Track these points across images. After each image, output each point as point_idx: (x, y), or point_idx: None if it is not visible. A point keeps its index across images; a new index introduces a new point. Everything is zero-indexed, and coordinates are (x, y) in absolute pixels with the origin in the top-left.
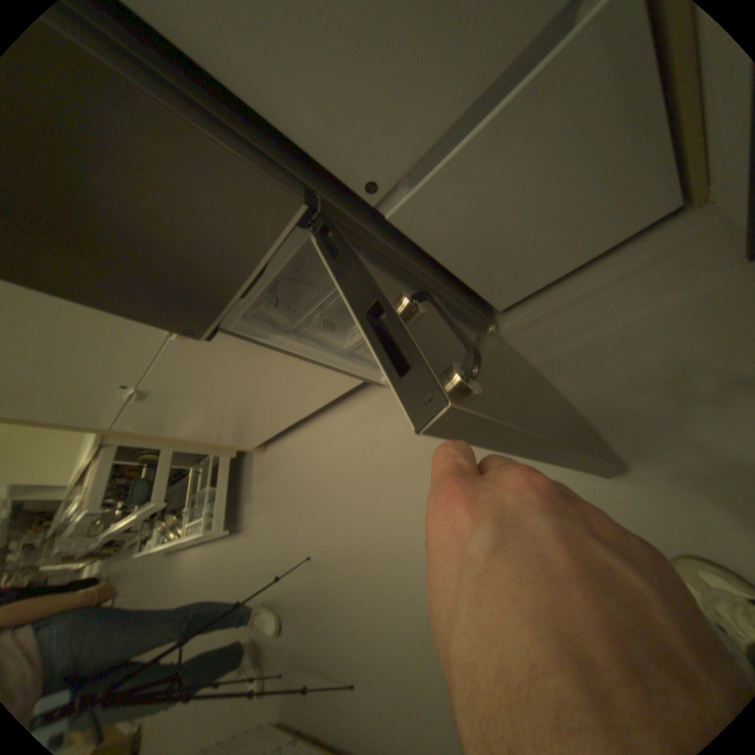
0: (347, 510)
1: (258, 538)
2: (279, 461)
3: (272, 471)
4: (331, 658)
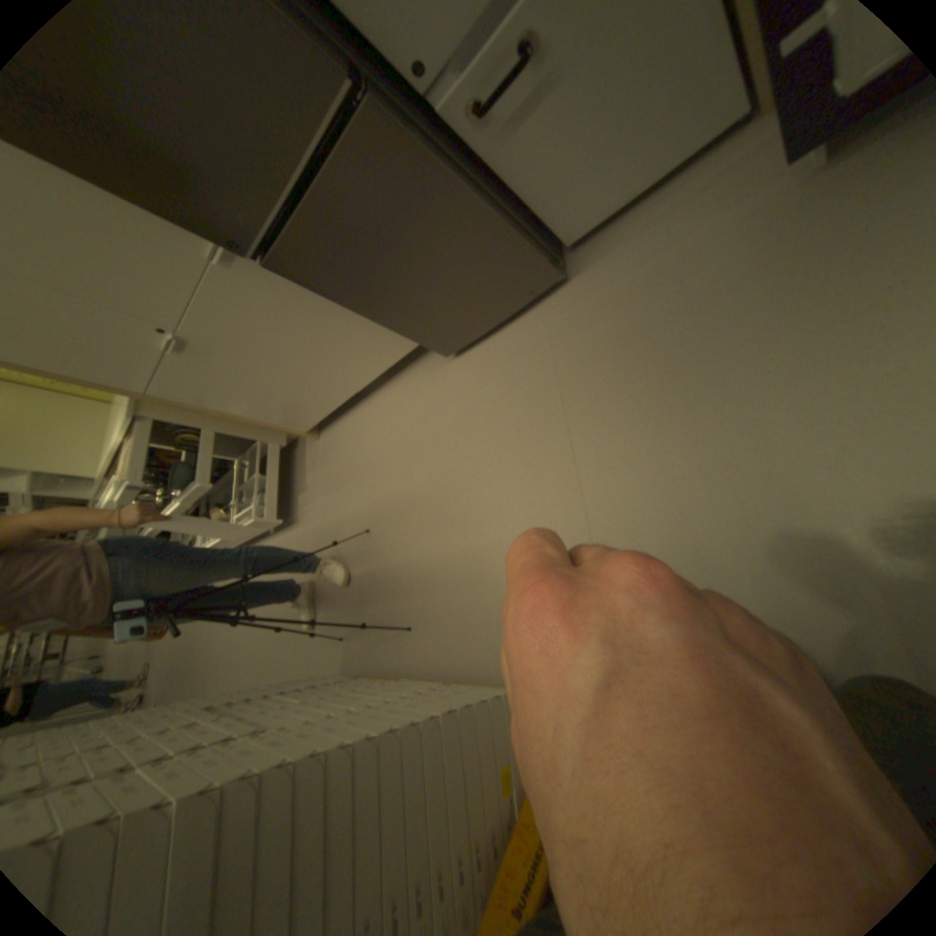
0: (407, 479)
1: (314, 526)
2: (334, 446)
3: (327, 457)
4: (391, 613)
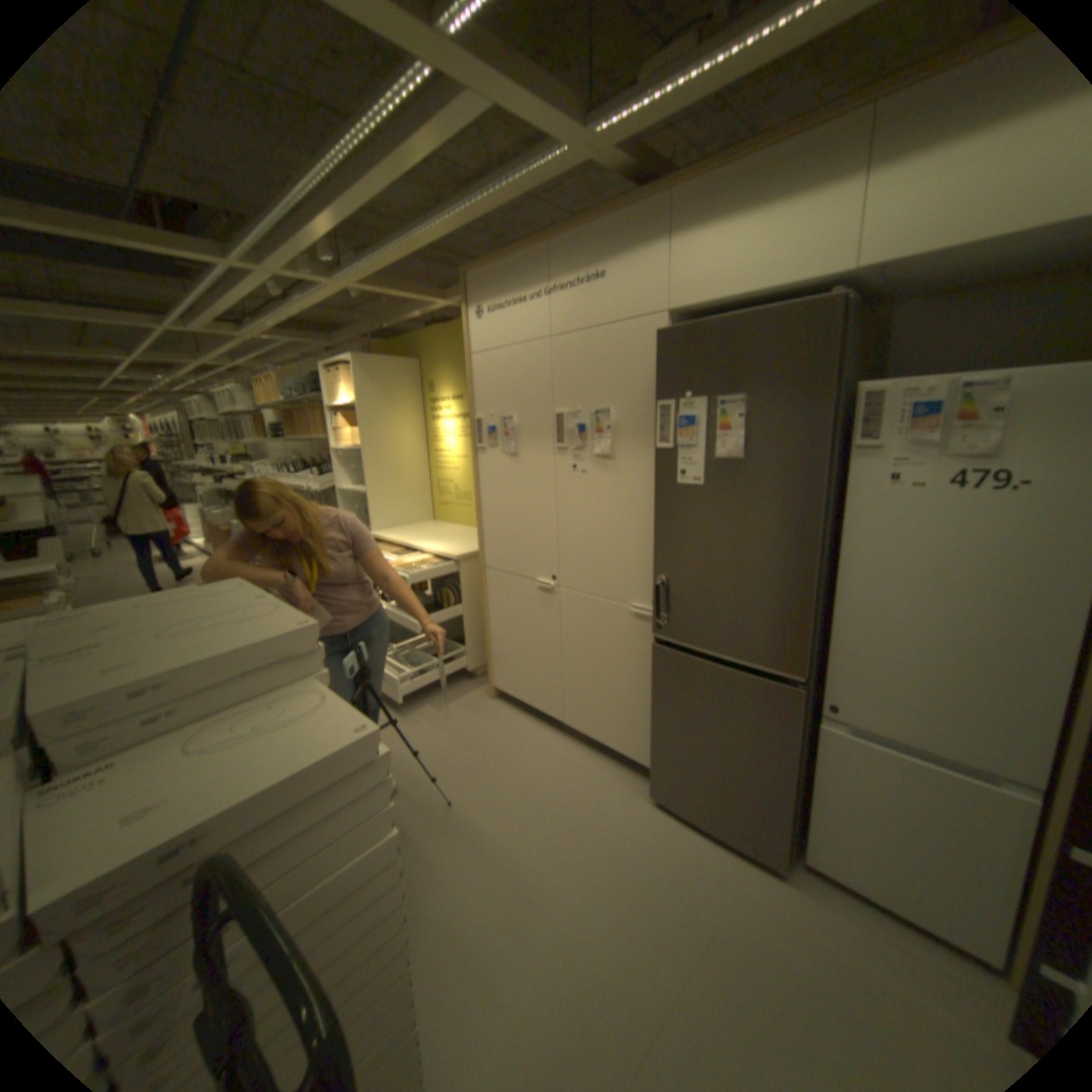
0: (523, 819)
1: (410, 737)
2: (495, 719)
3: (481, 716)
4: None
